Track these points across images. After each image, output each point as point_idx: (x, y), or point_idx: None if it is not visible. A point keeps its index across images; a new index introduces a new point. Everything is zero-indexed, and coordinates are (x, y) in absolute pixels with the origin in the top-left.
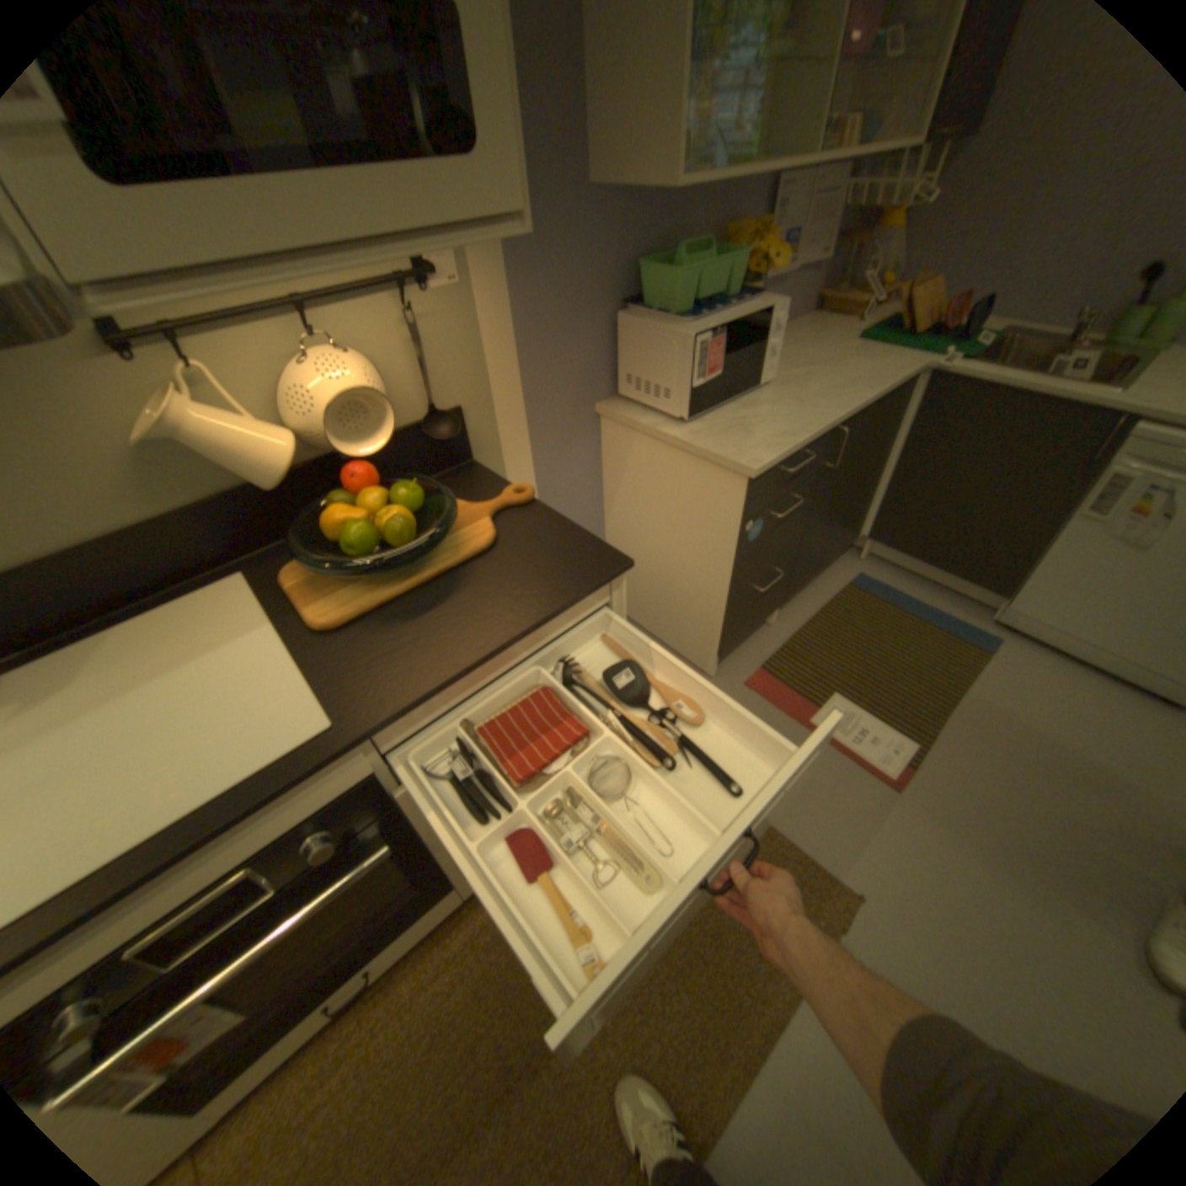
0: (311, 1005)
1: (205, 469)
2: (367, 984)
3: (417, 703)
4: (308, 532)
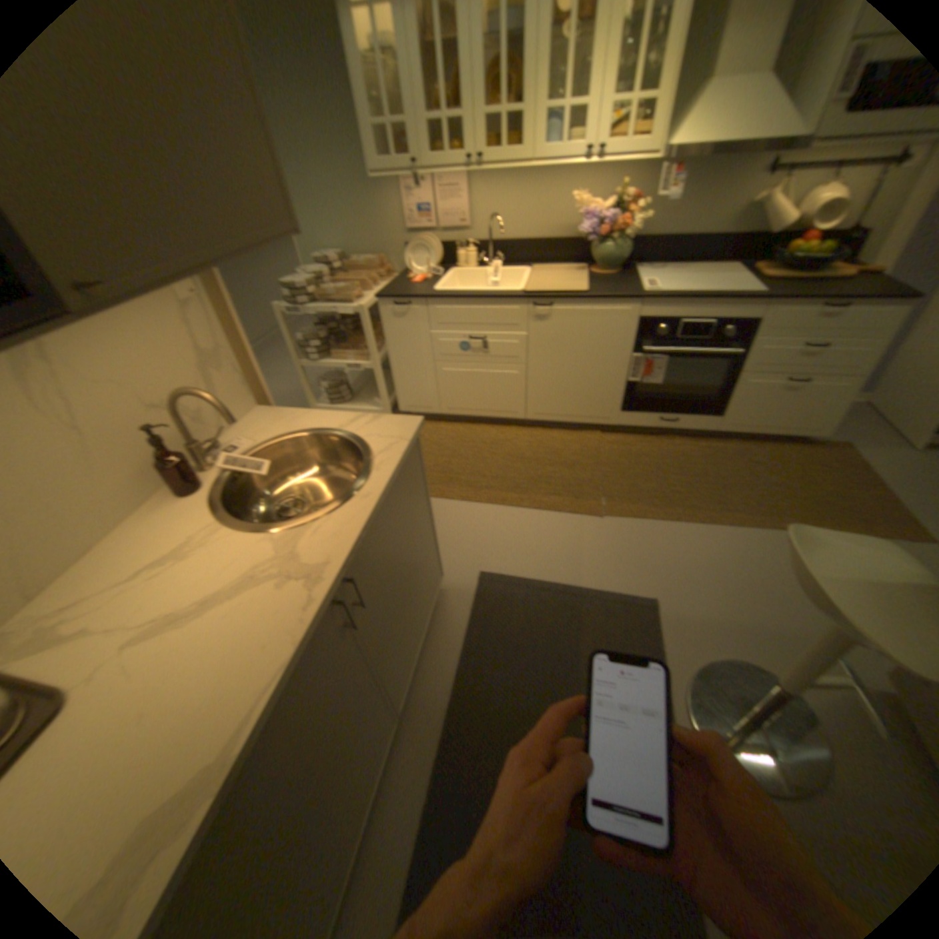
0: (662, 410)
1: (758, 222)
2: (677, 421)
3: (798, 297)
4: (781, 249)
